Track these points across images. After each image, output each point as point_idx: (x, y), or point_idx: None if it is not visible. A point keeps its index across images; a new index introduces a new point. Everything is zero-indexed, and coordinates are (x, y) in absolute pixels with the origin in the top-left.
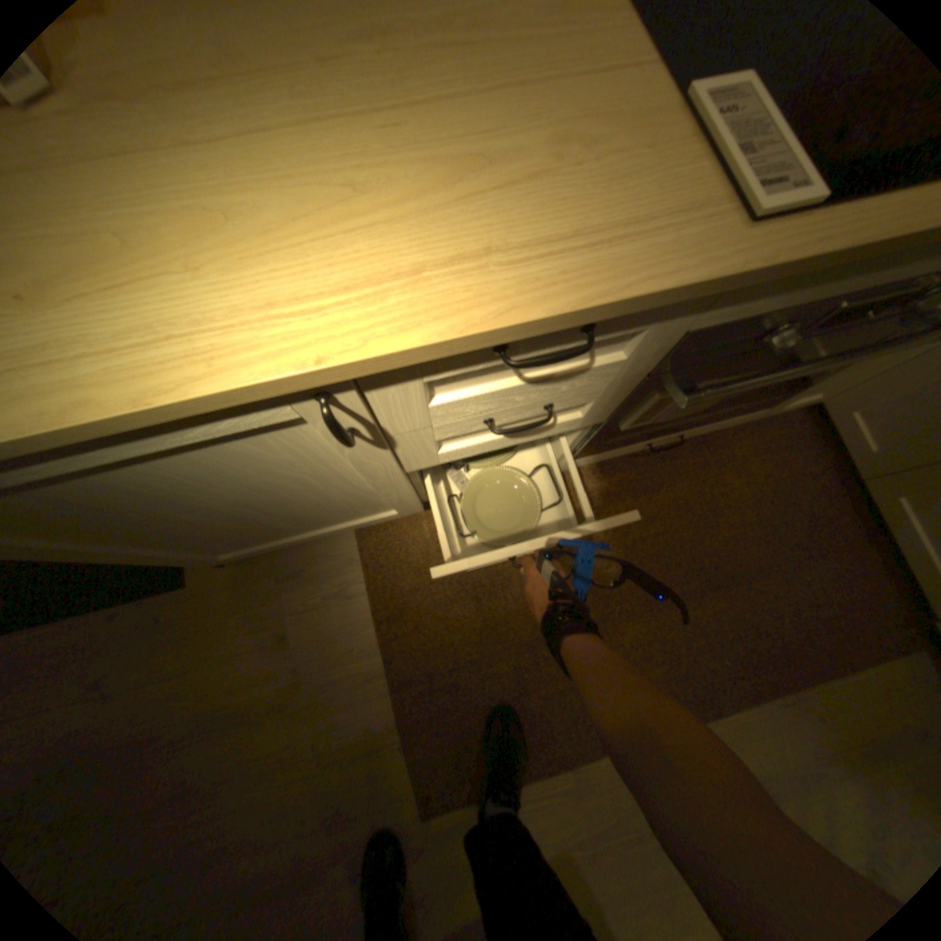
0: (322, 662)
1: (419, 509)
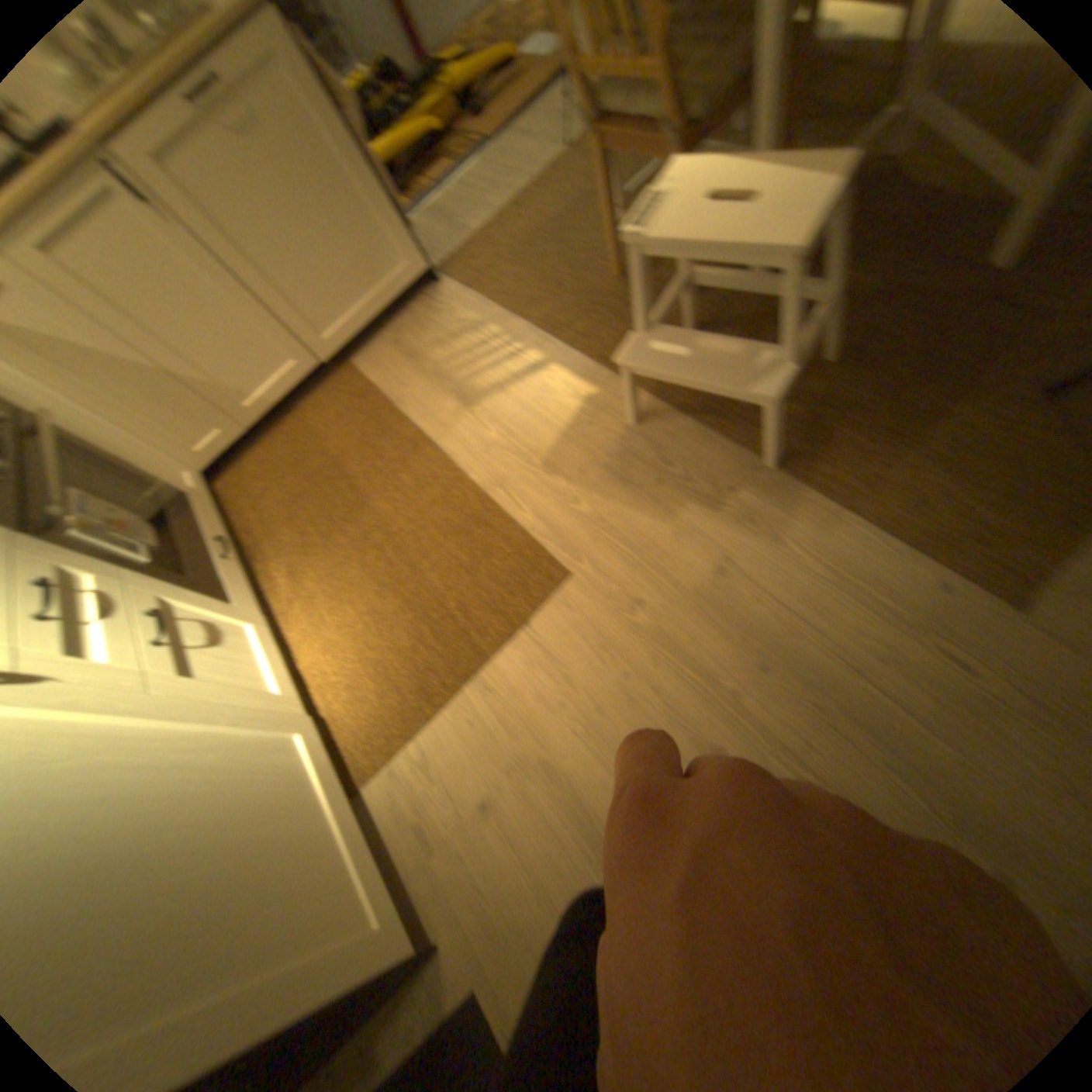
0: (488, 746)
1: (298, 716)
